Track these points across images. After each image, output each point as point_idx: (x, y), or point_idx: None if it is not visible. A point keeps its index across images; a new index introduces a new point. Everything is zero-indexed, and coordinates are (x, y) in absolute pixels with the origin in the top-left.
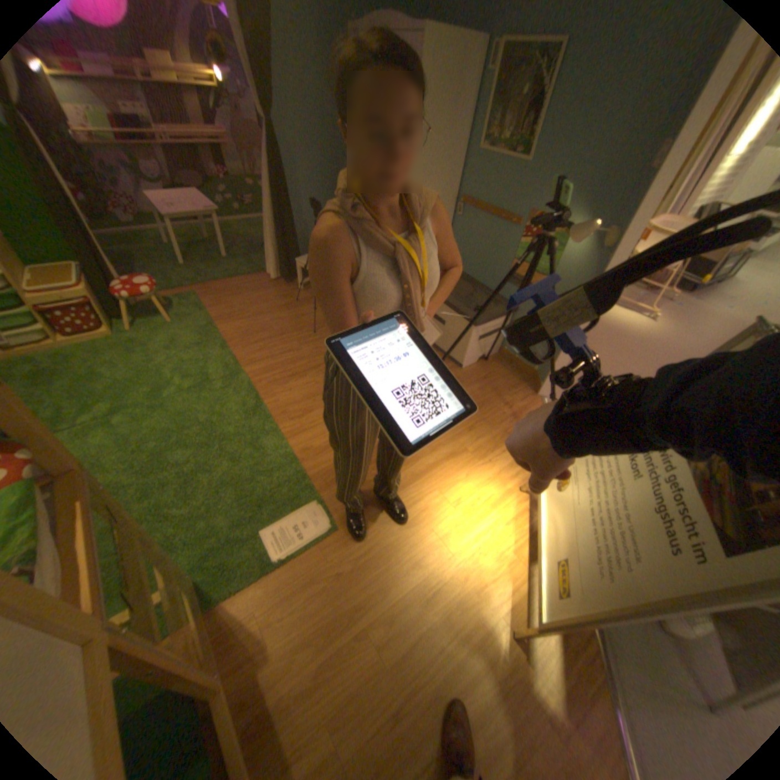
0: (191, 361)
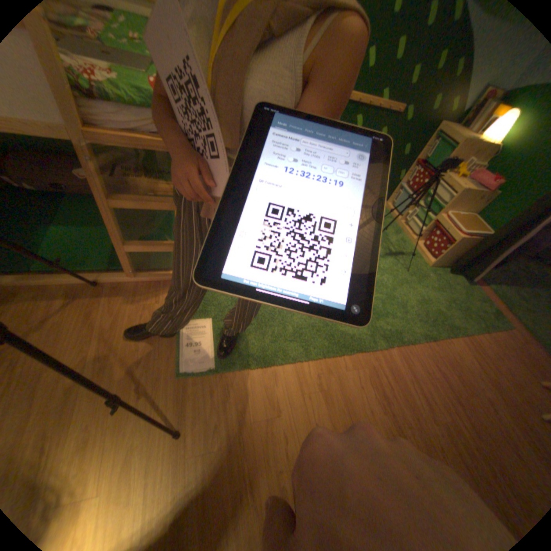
0: (402, 310)
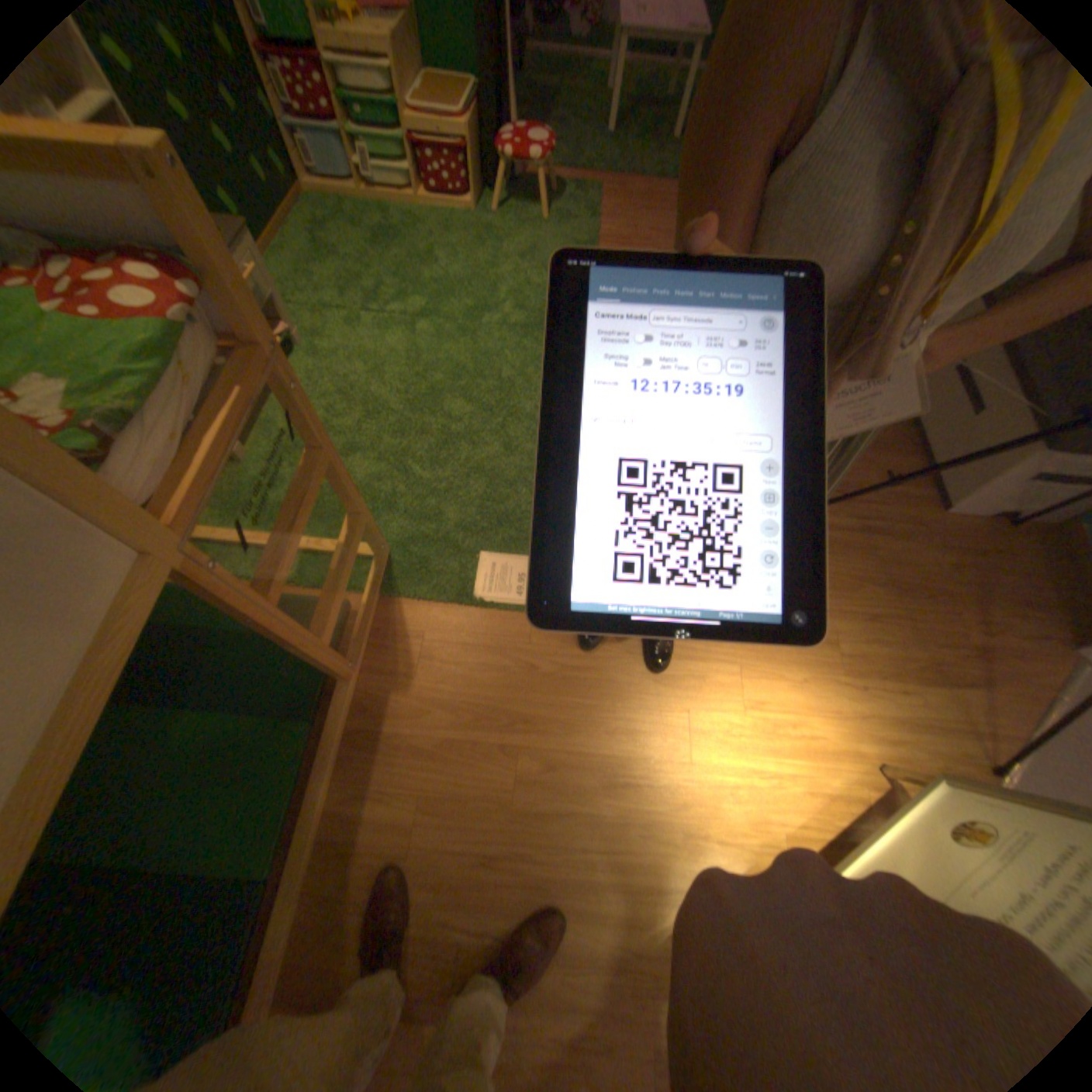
0: (539, 287)
